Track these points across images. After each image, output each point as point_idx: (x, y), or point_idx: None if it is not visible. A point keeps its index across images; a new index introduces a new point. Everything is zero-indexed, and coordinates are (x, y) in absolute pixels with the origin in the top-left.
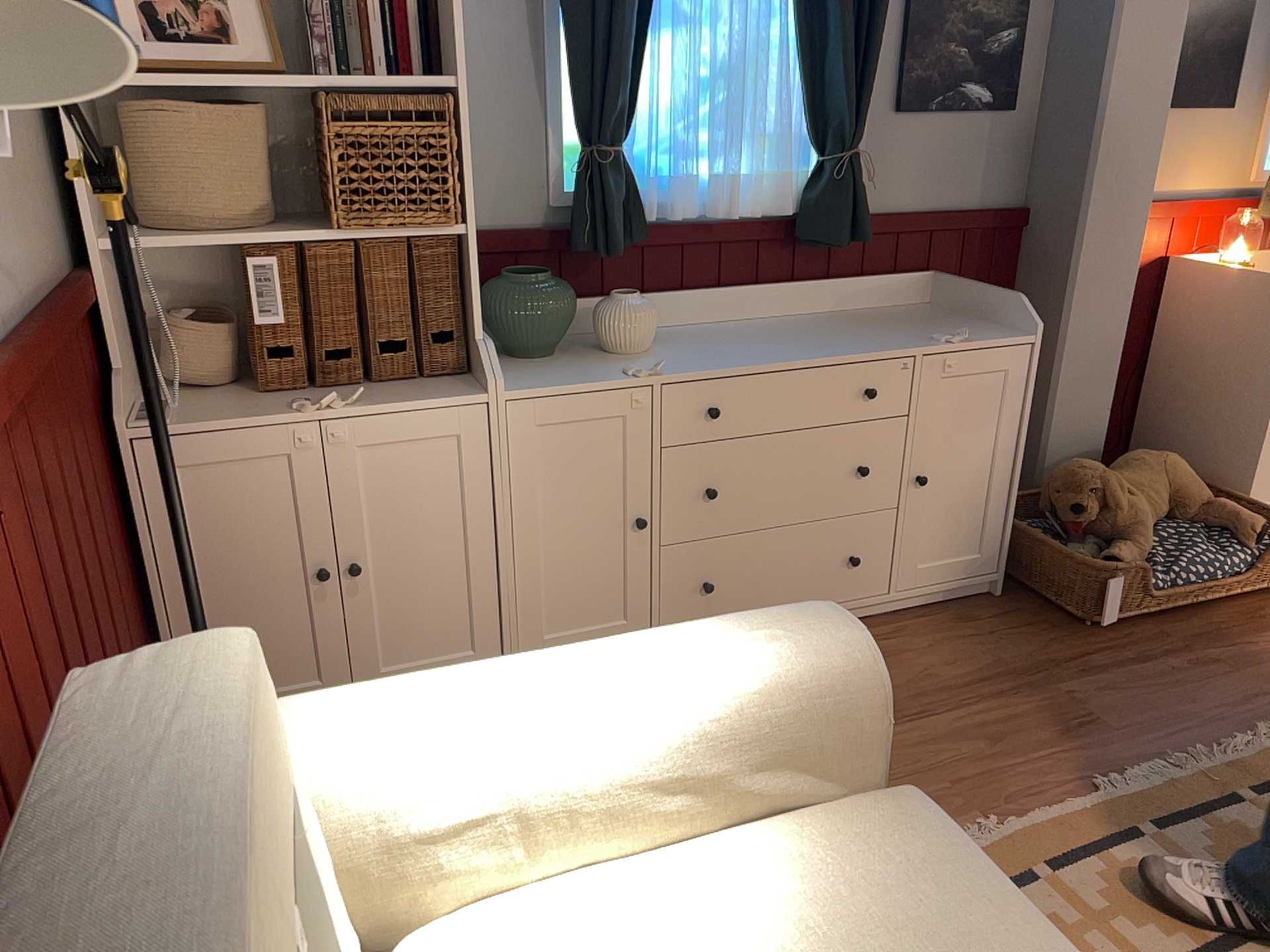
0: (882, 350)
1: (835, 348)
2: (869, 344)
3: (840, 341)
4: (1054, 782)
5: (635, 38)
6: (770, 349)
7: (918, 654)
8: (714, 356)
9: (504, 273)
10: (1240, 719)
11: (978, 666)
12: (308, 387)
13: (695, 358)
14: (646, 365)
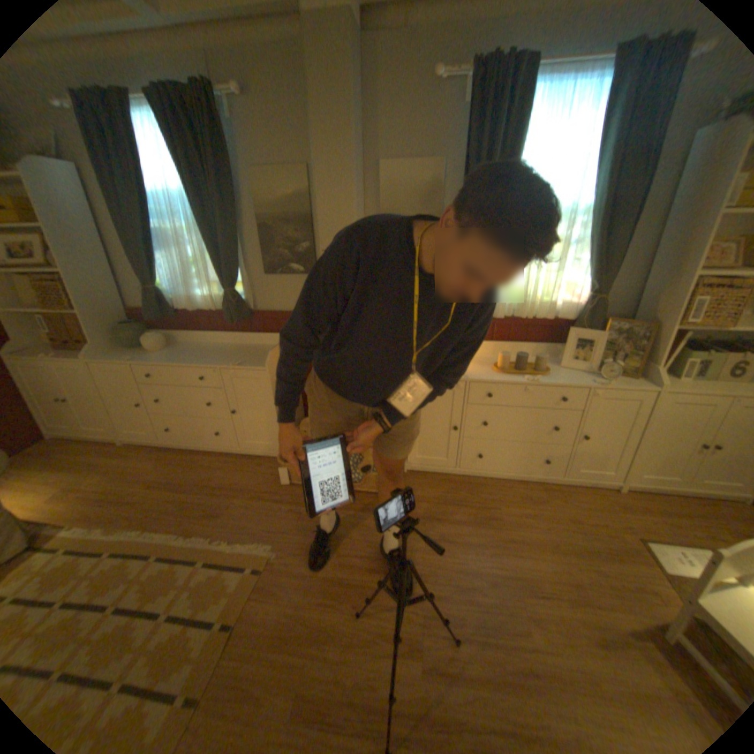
0: (206, 365)
1: (197, 361)
2: (211, 361)
3: (208, 358)
4: (166, 532)
5: (140, 253)
6: (181, 358)
7: (221, 472)
8: (162, 357)
9: (121, 323)
10: (257, 539)
11: (227, 483)
12: (61, 350)
13: (156, 357)
14: (128, 358)
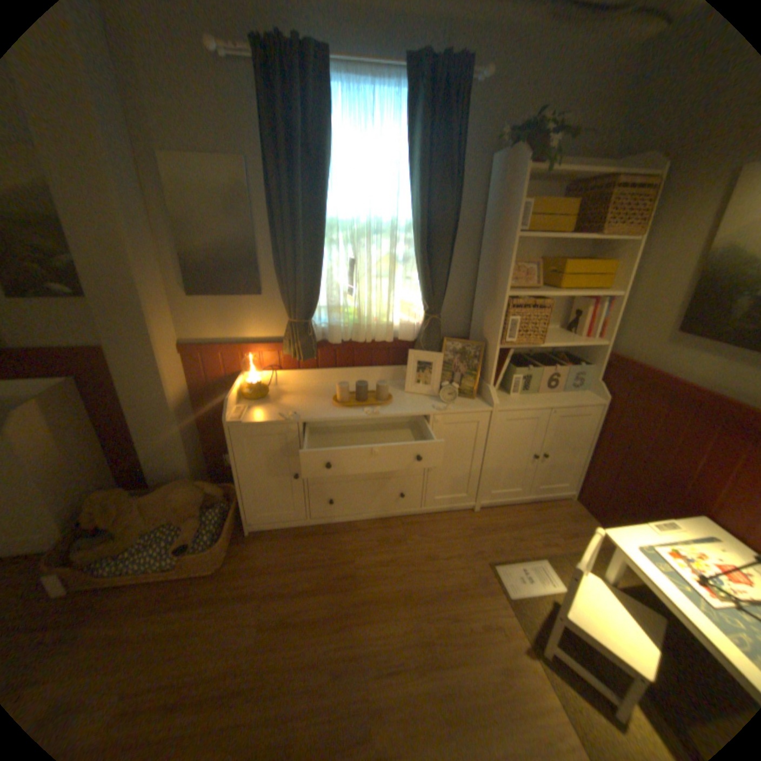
0: None
1: None
2: None
3: None
4: None
5: None
6: None
7: None
8: None
9: None
10: None
11: None
12: None
13: None
14: None
